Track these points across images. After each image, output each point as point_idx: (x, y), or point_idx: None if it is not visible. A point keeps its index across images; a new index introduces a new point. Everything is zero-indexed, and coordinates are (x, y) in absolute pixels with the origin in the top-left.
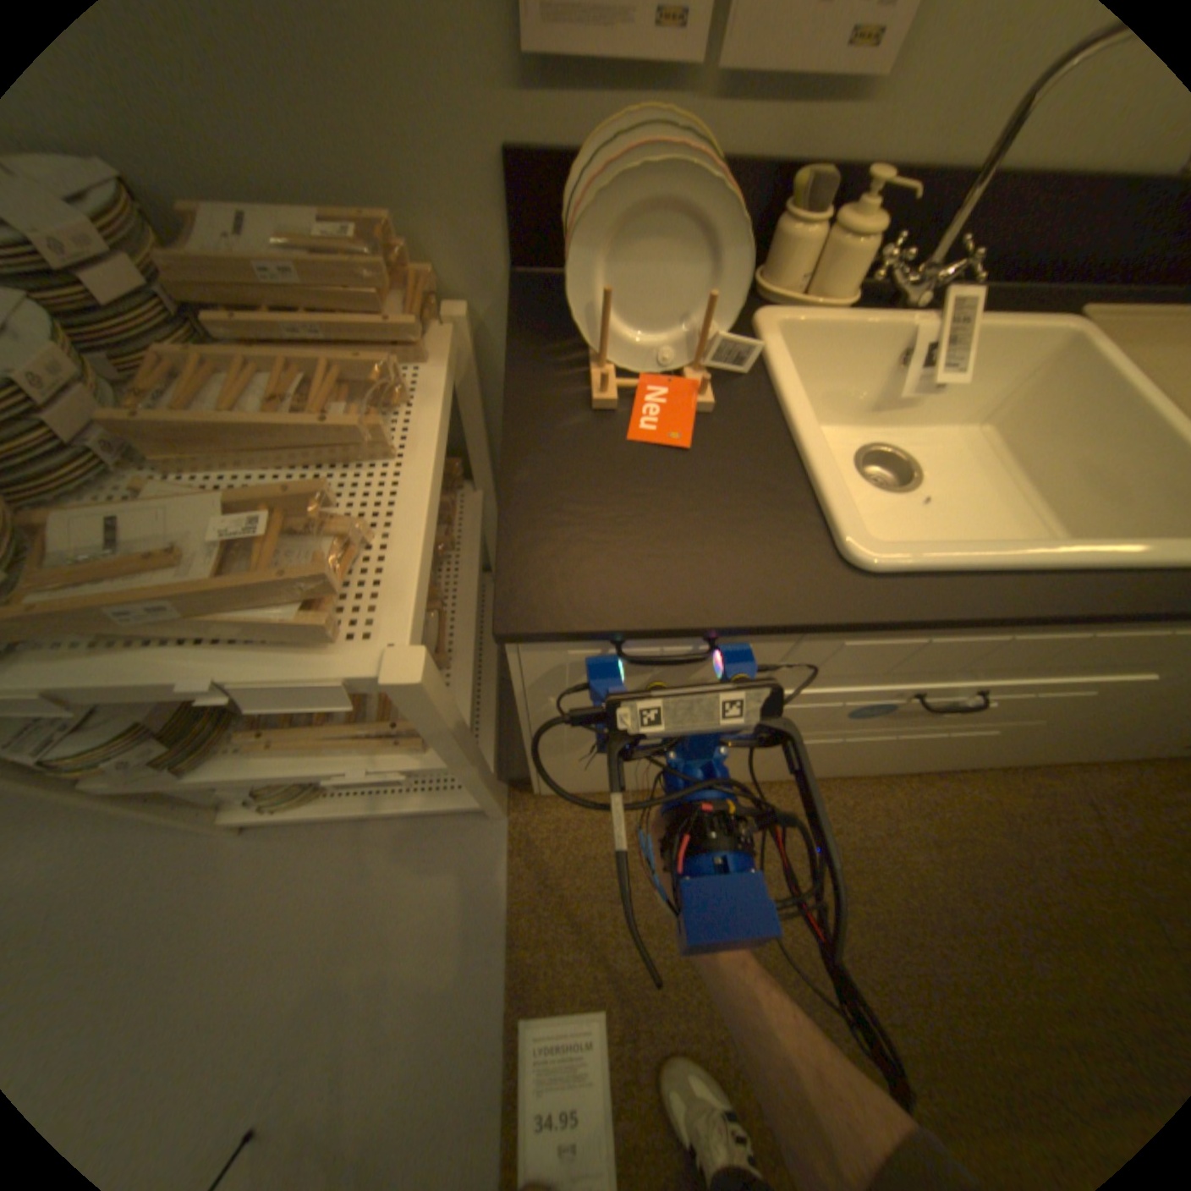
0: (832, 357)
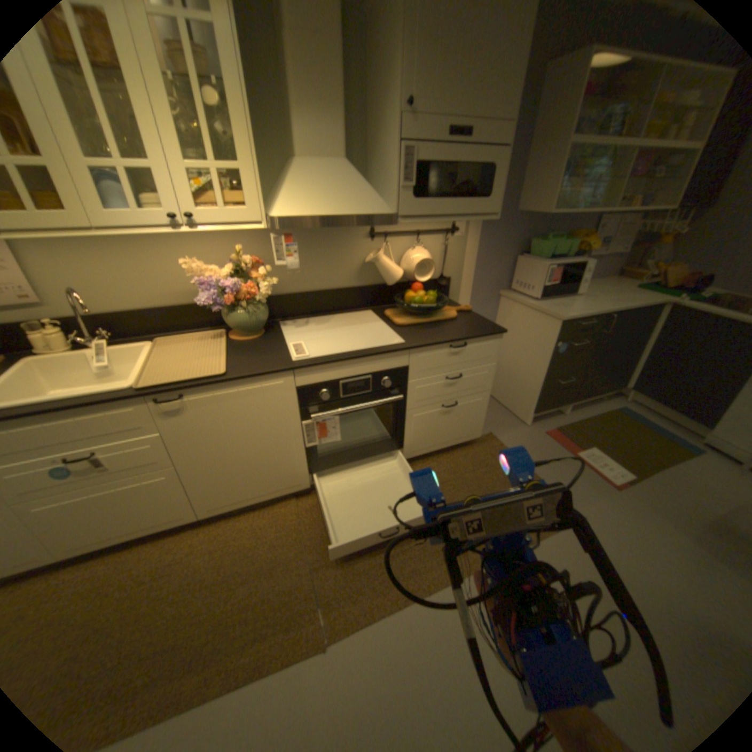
0: (64, 367)
